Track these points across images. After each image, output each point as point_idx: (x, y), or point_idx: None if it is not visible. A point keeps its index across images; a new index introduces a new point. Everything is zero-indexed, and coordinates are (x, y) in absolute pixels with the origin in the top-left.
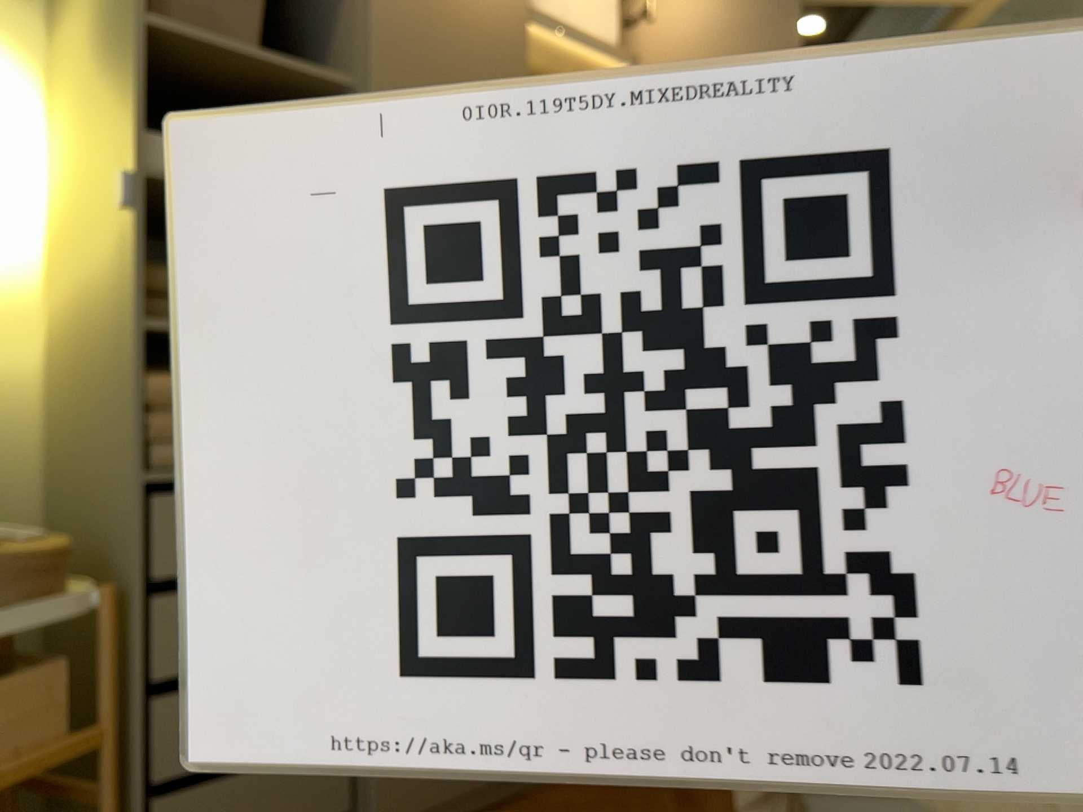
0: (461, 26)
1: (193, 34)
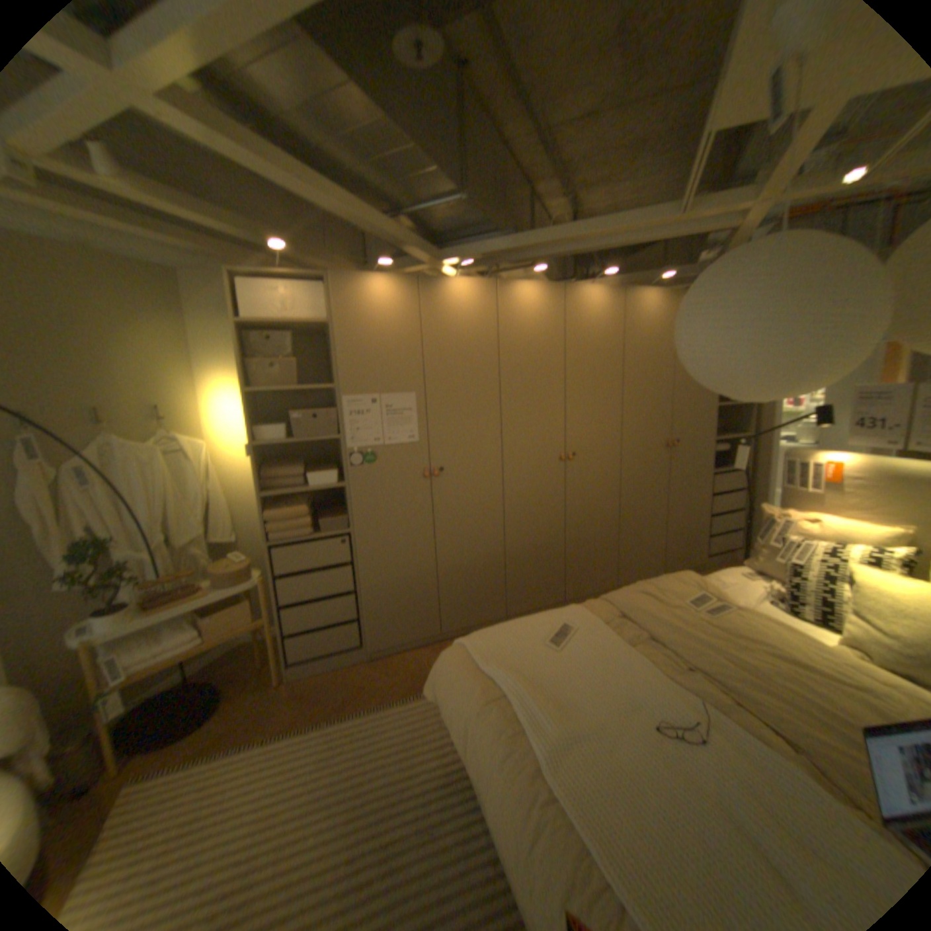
0: (383, 346)
1: (265, 389)
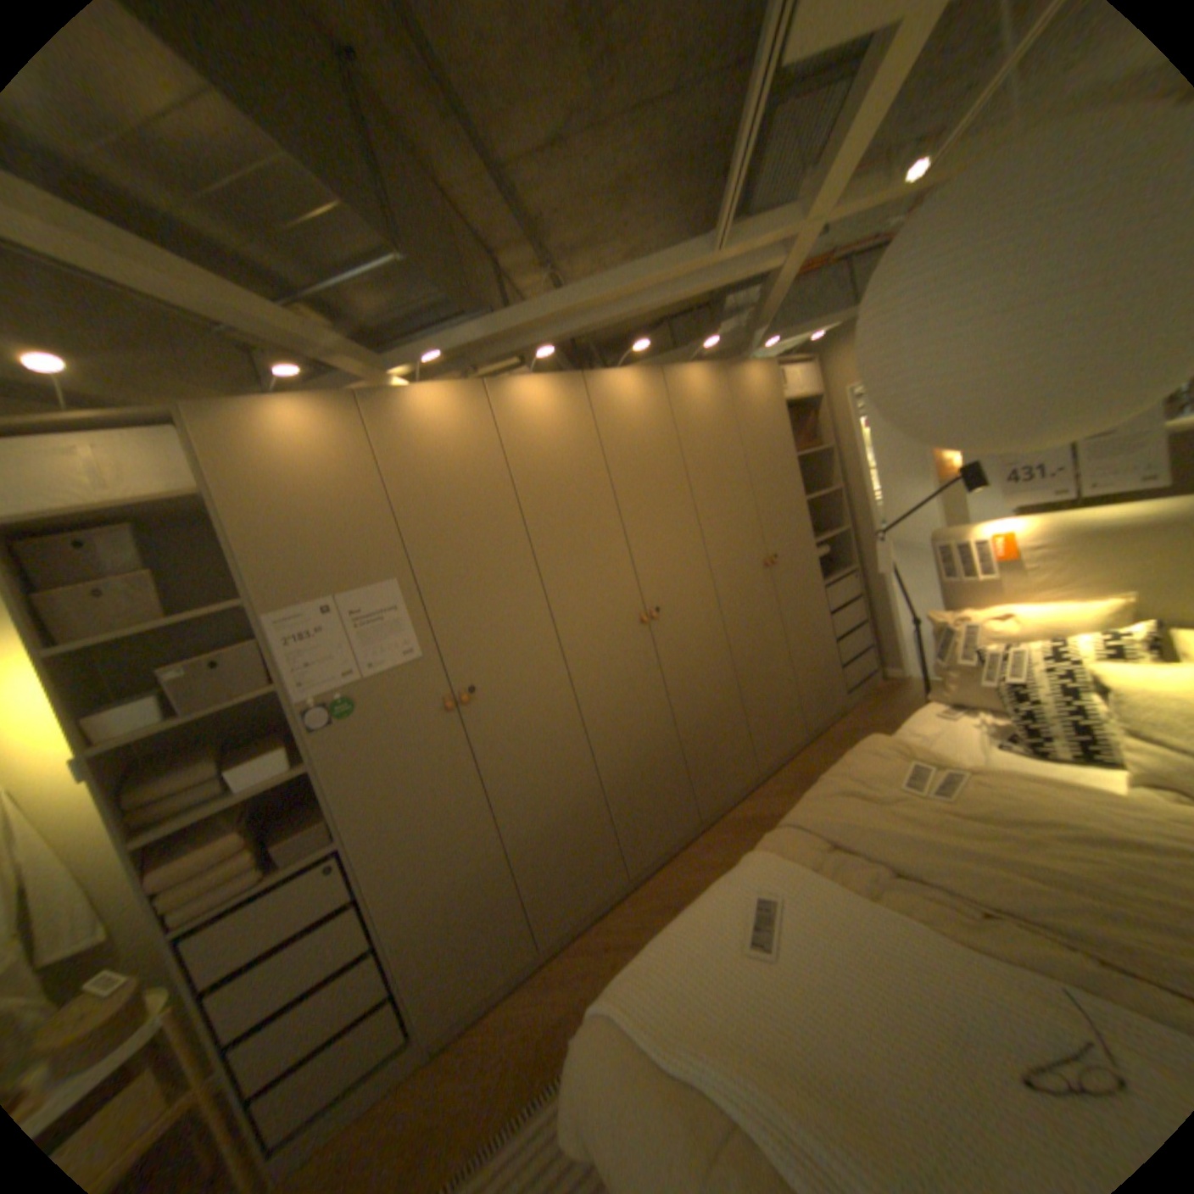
0: (319, 514)
1: (91, 643)
